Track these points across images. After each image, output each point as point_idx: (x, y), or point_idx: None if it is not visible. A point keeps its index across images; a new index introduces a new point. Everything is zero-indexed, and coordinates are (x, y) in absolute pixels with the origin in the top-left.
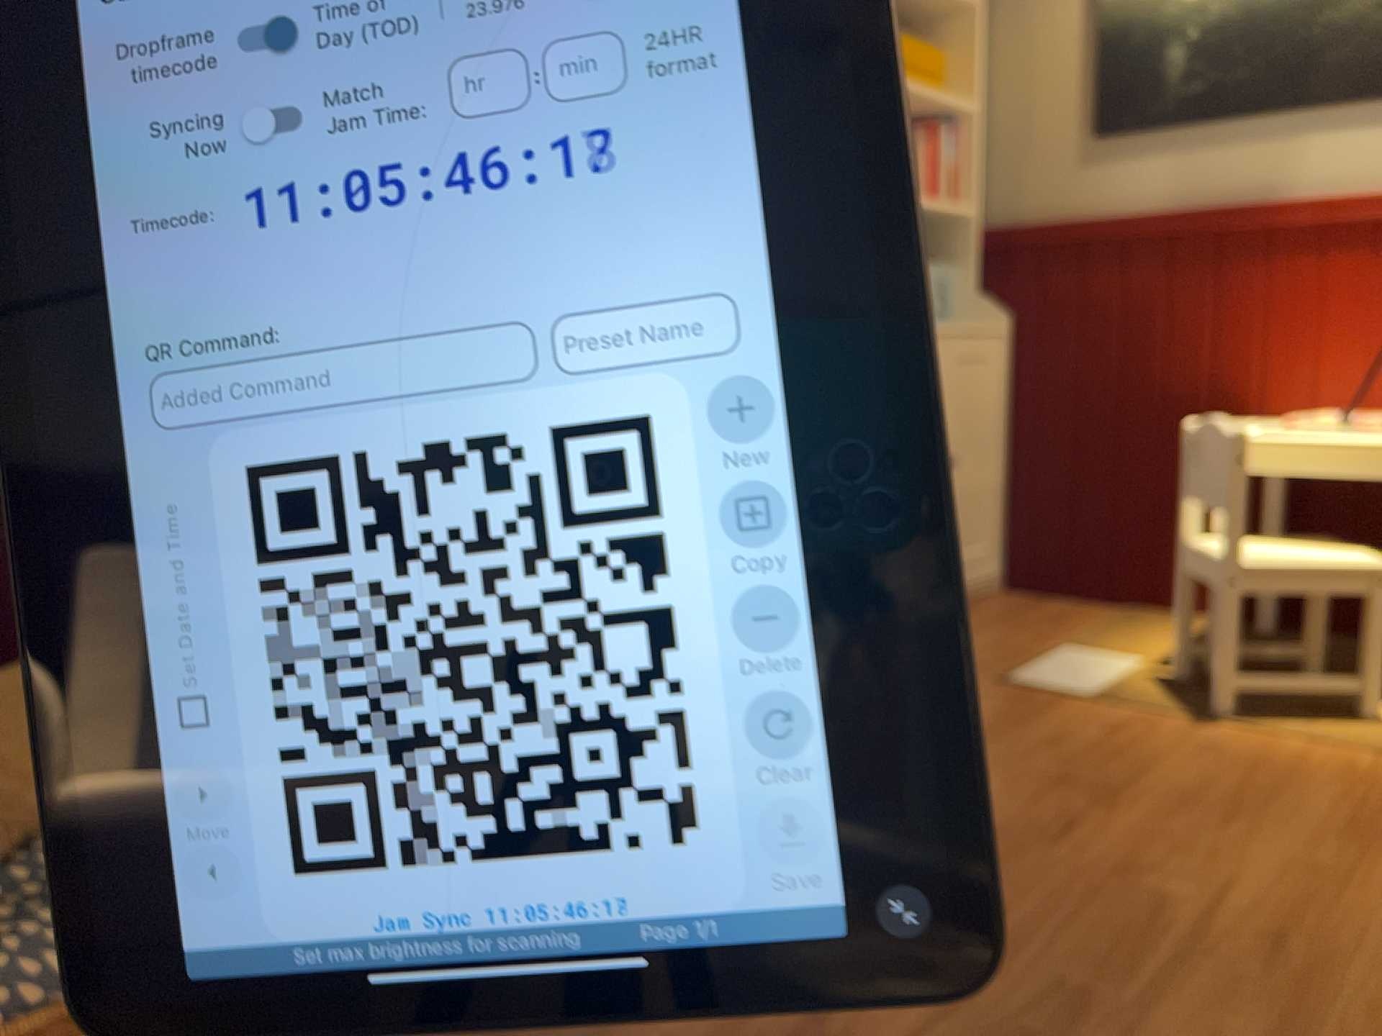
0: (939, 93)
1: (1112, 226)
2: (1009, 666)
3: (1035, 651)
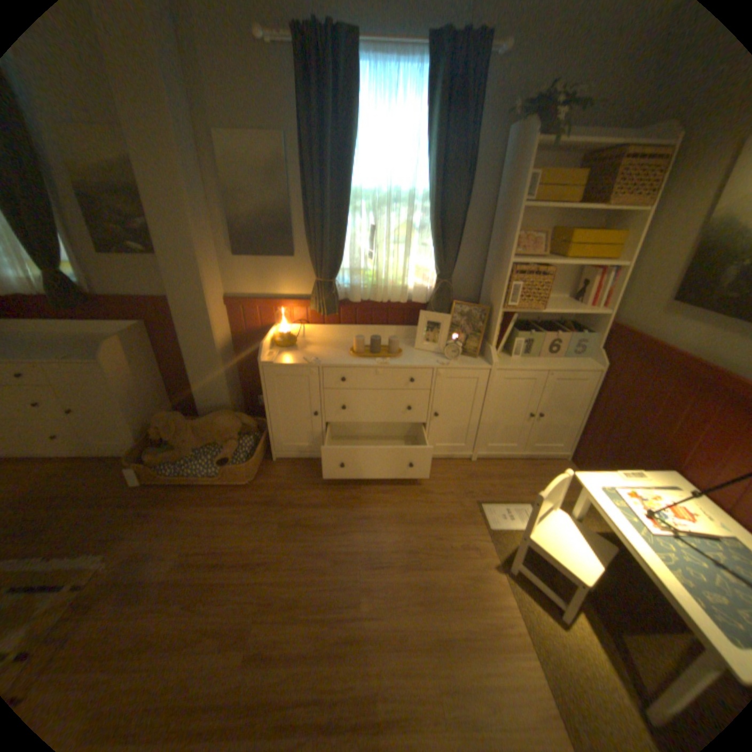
0: (615, 254)
1: (660, 349)
2: (493, 500)
3: (516, 499)
